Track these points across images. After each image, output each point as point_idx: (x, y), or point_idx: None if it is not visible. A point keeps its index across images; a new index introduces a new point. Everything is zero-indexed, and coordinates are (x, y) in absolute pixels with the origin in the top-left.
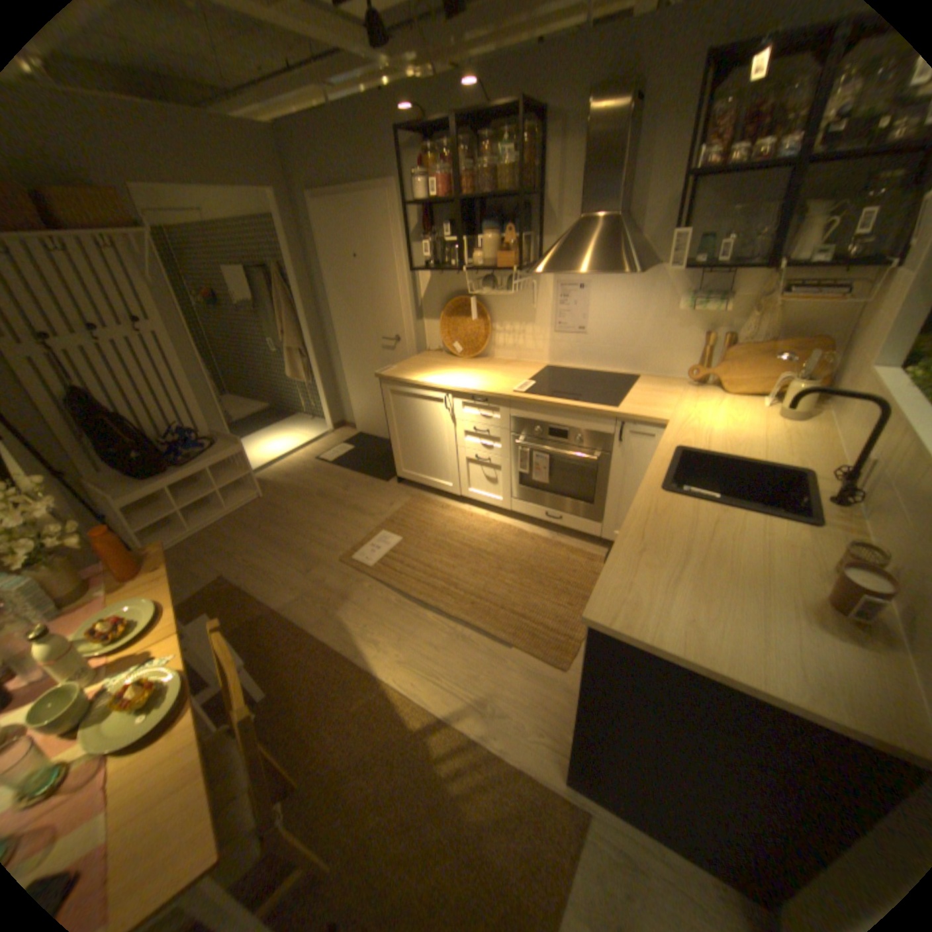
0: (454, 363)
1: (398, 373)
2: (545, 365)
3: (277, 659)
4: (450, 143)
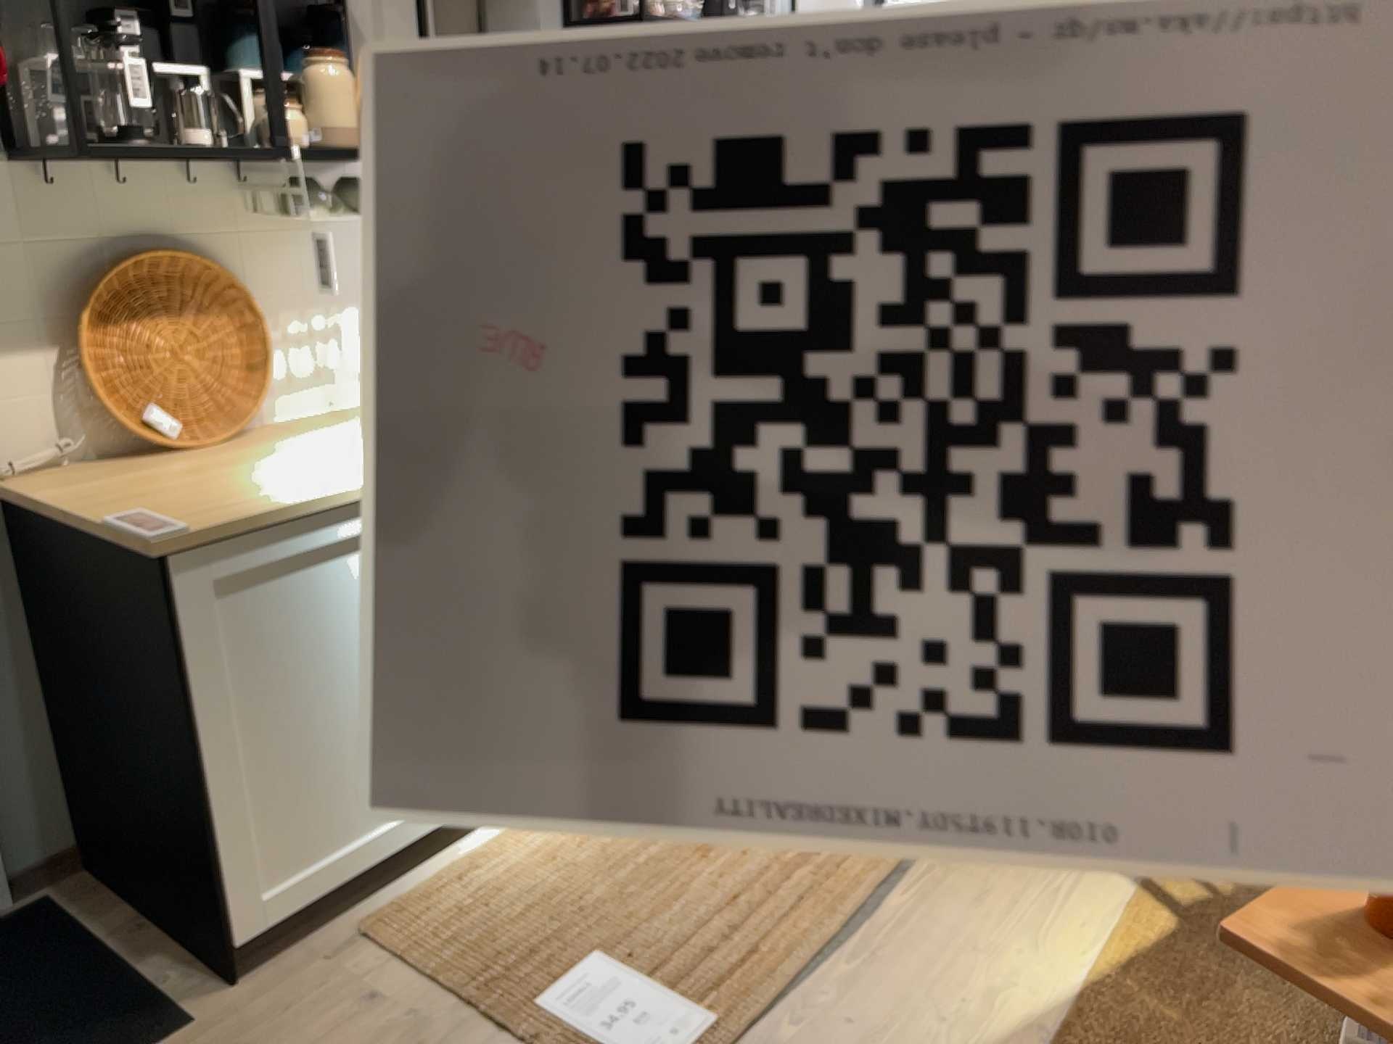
0: (238, 456)
1: (215, 510)
2: None
3: None
4: None
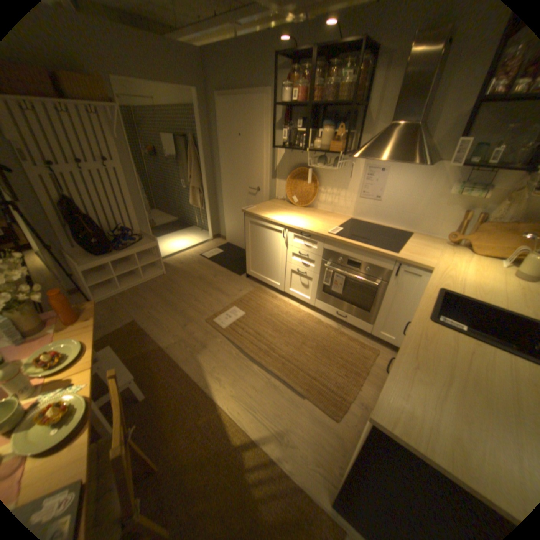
0: (292, 209)
1: (256, 211)
2: (350, 217)
3: (158, 379)
4: (310, 66)
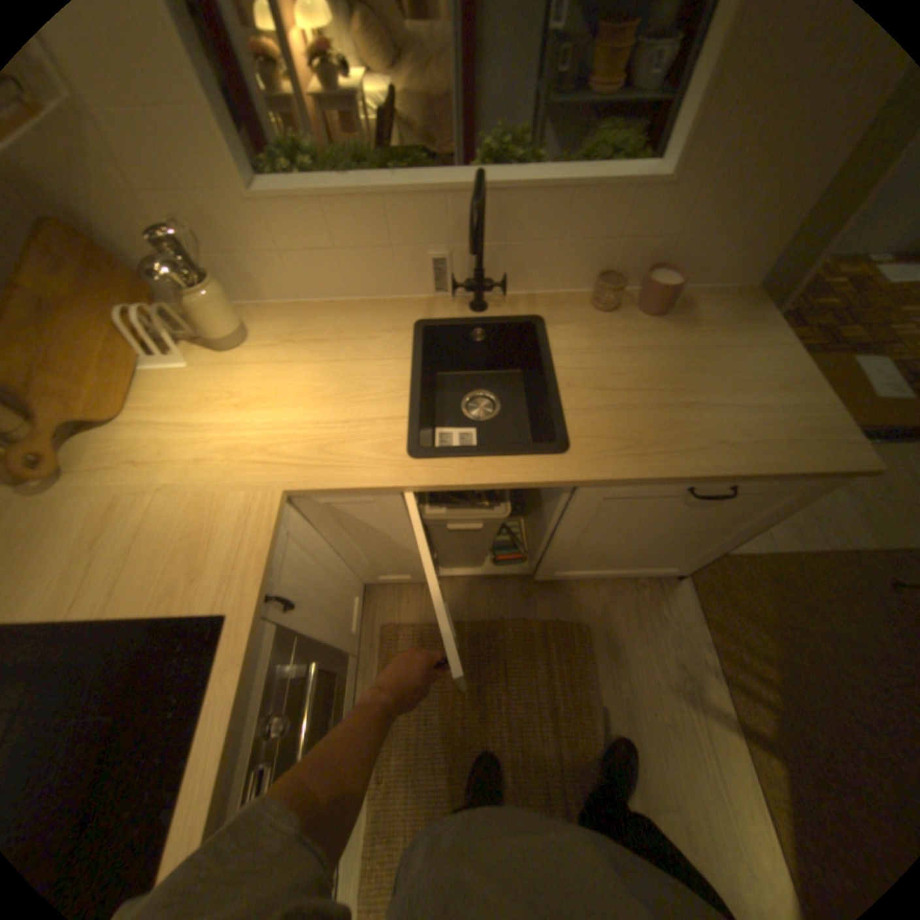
0: None
1: None
2: None
3: None
4: None
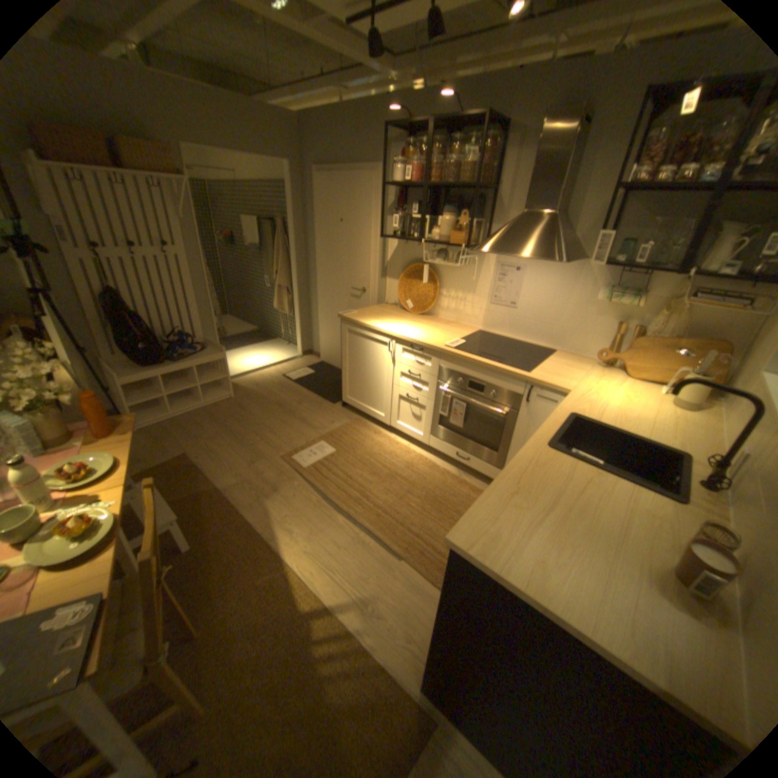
0: (404, 316)
1: (357, 317)
2: (479, 329)
3: (210, 528)
4: (429, 141)
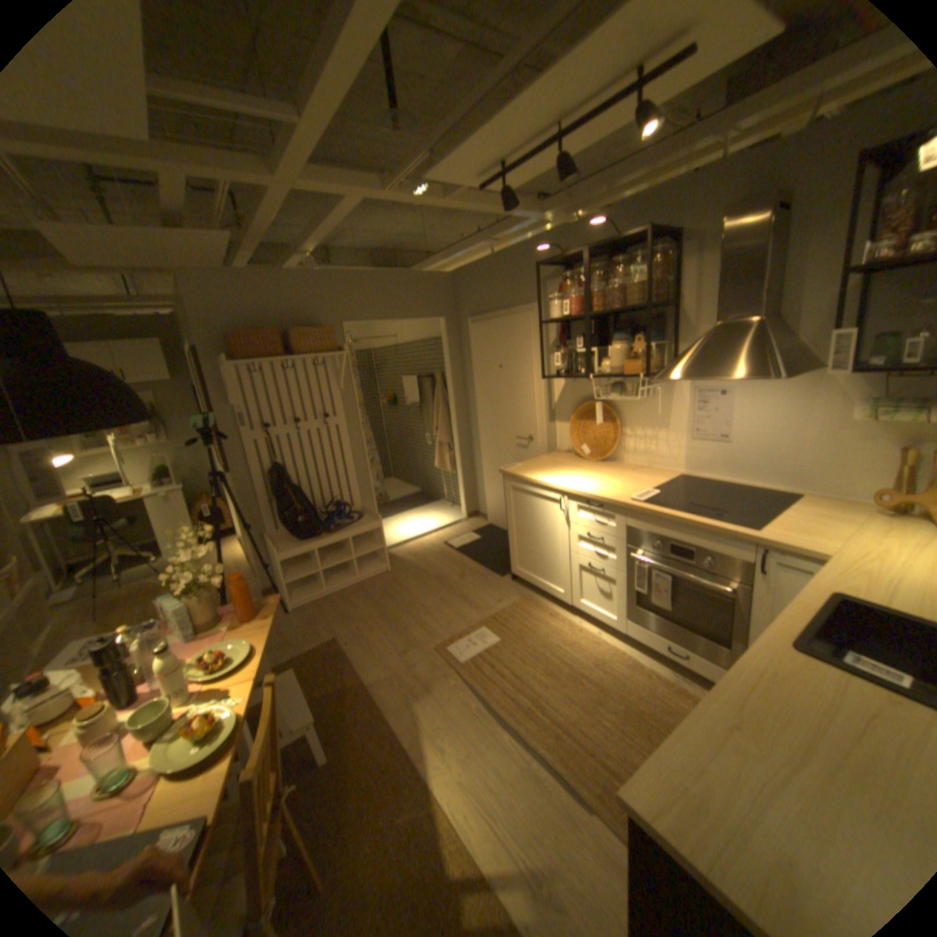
0: (579, 464)
1: (521, 470)
2: (681, 473)
3: (351, 736)
4: (588, 269)
